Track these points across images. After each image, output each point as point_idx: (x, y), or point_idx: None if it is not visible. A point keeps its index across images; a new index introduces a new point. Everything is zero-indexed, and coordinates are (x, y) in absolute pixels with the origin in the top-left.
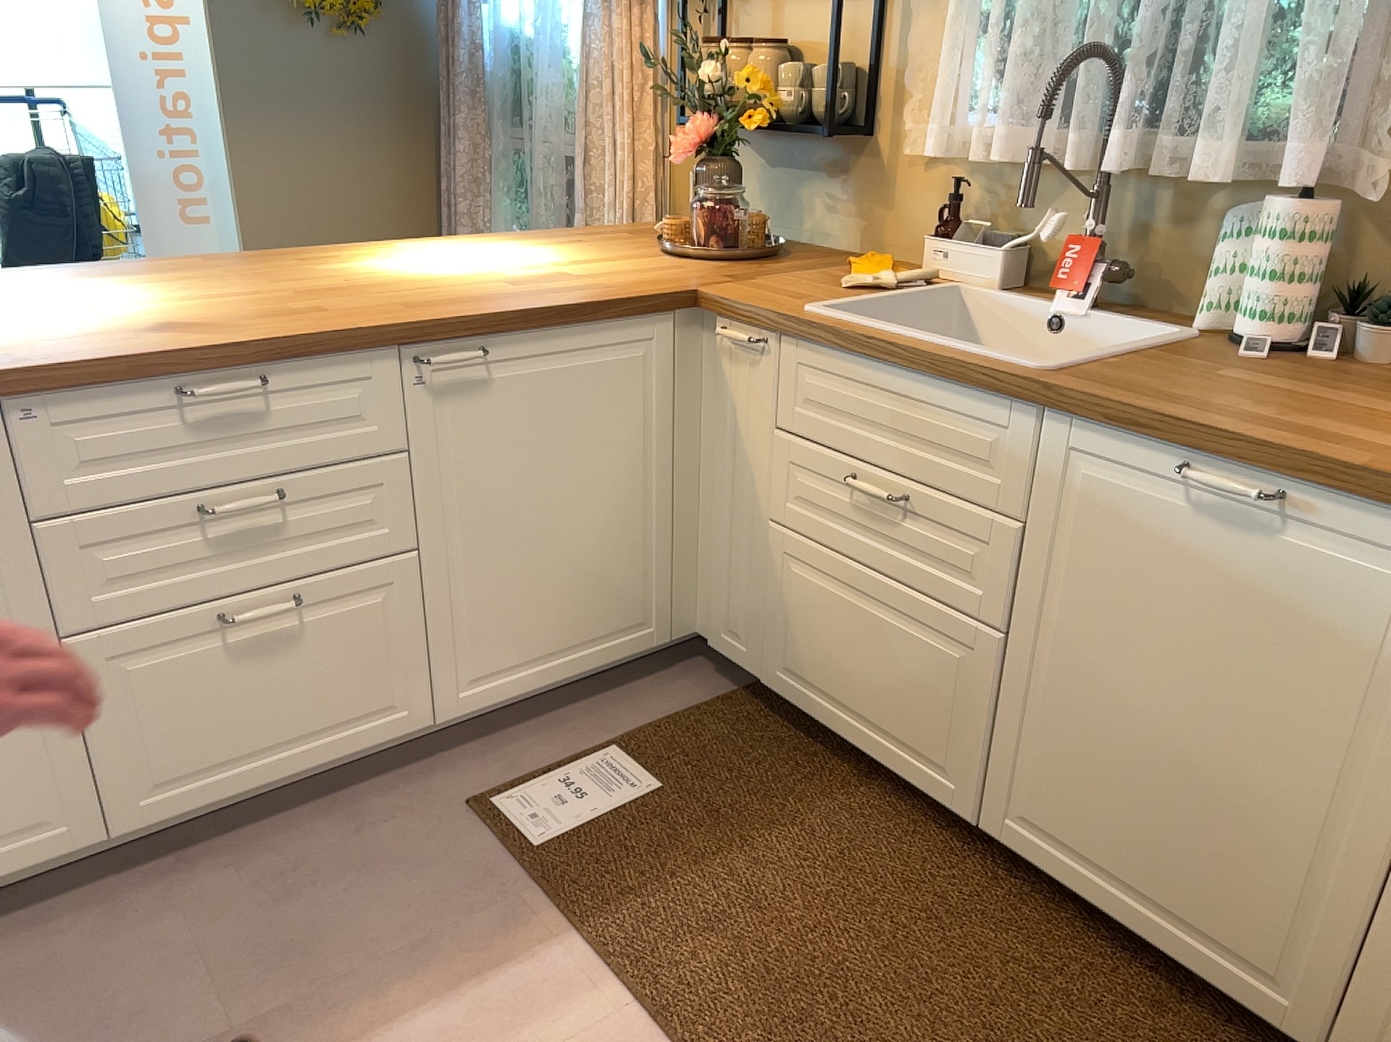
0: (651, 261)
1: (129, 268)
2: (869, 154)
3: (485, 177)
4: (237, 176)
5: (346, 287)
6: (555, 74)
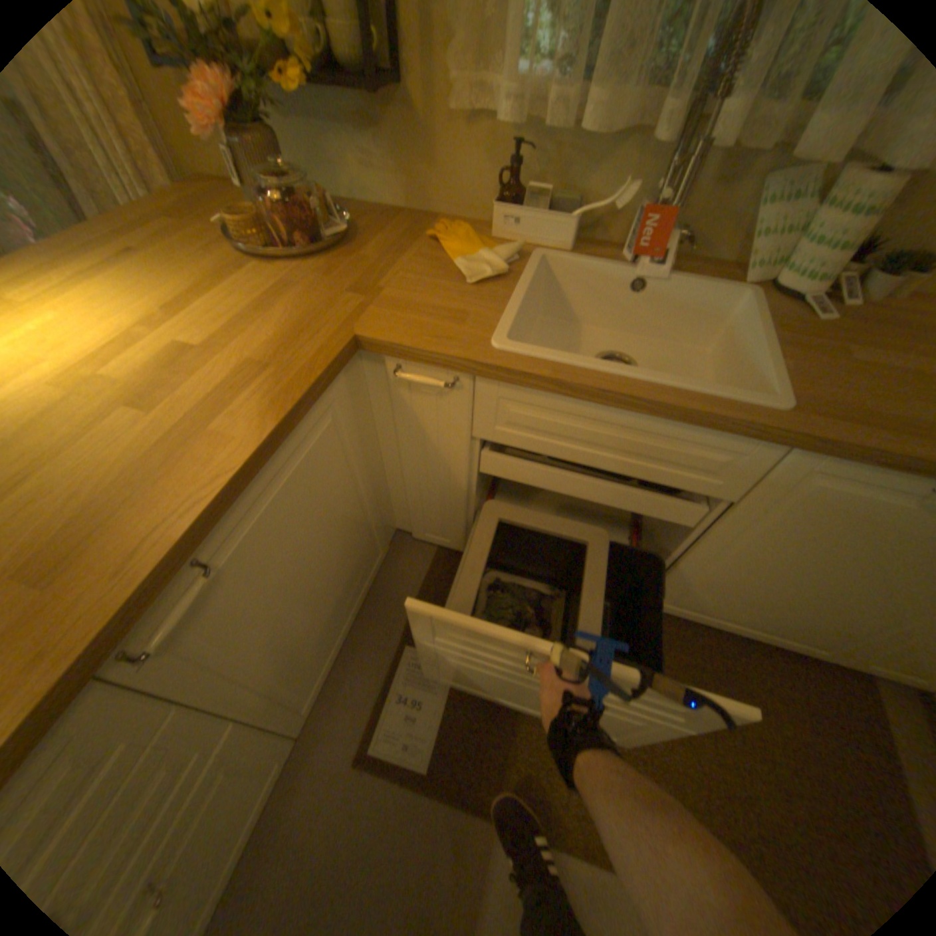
0: (247, 276)
1: None
2: (401, 100)
3: None
4: None
5: None
6: None
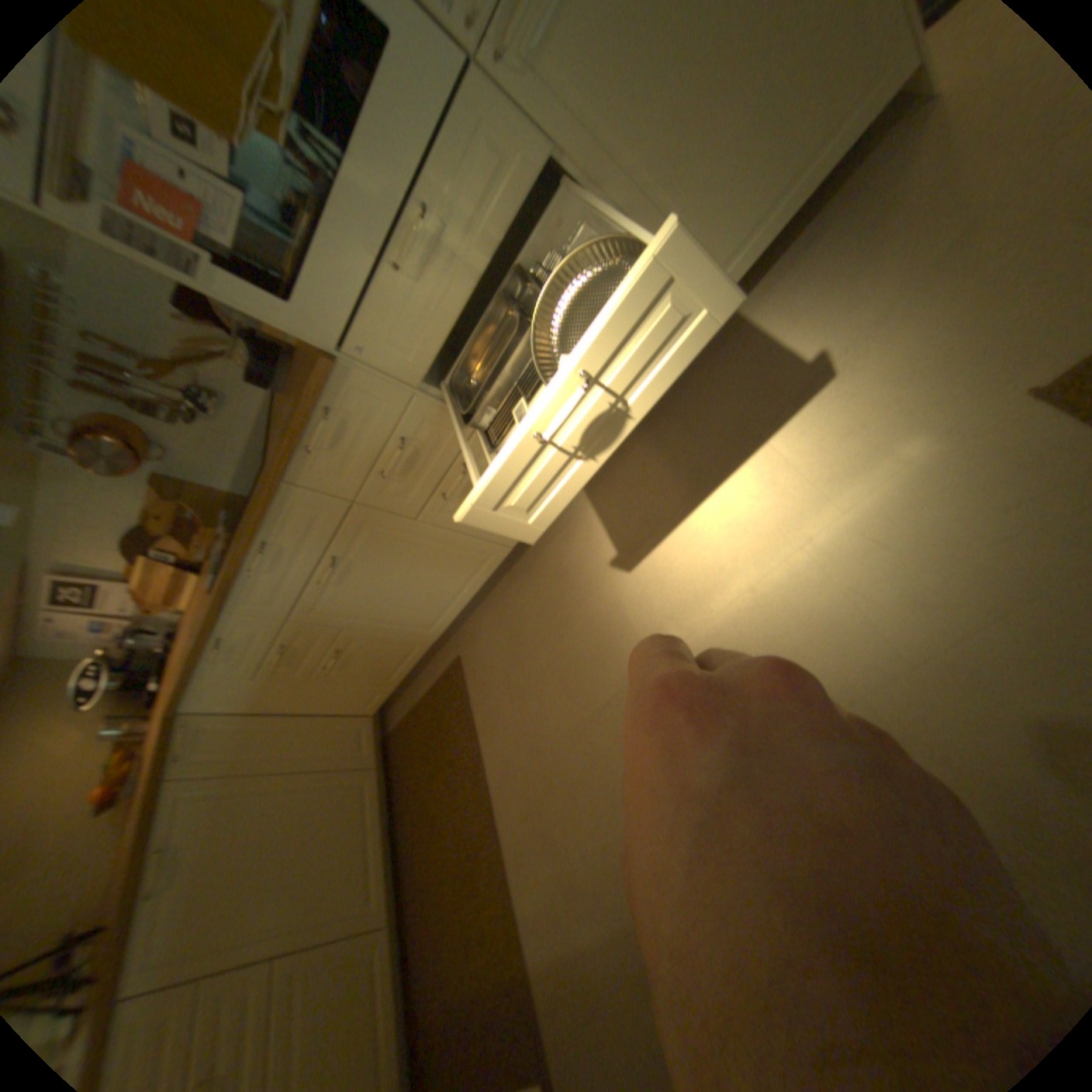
0: None
1: None
2: None
3: None
4: None
5: None
6: None
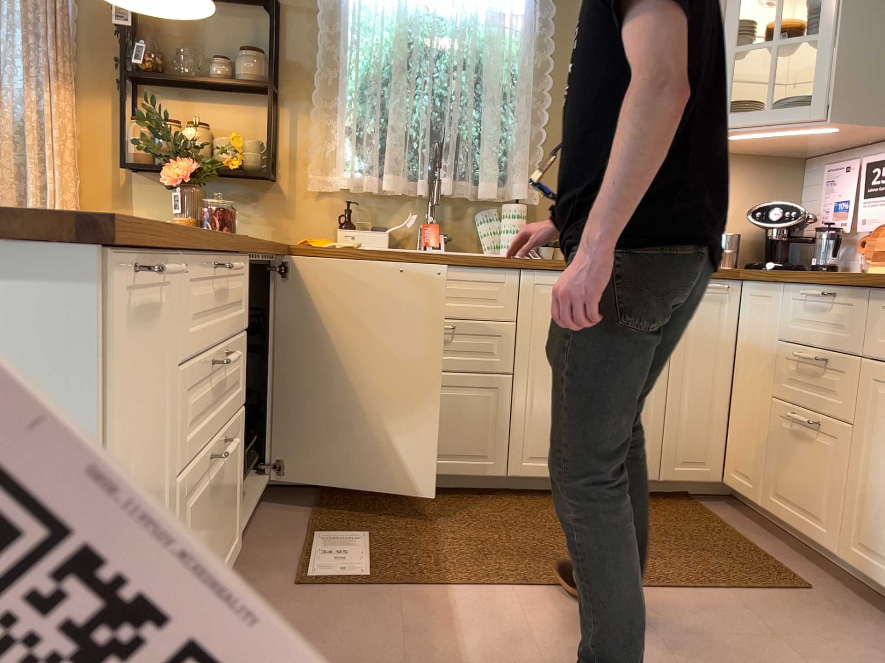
0: None
1: None
2: (276, 189)
3: None
4: None
5: None
6: None
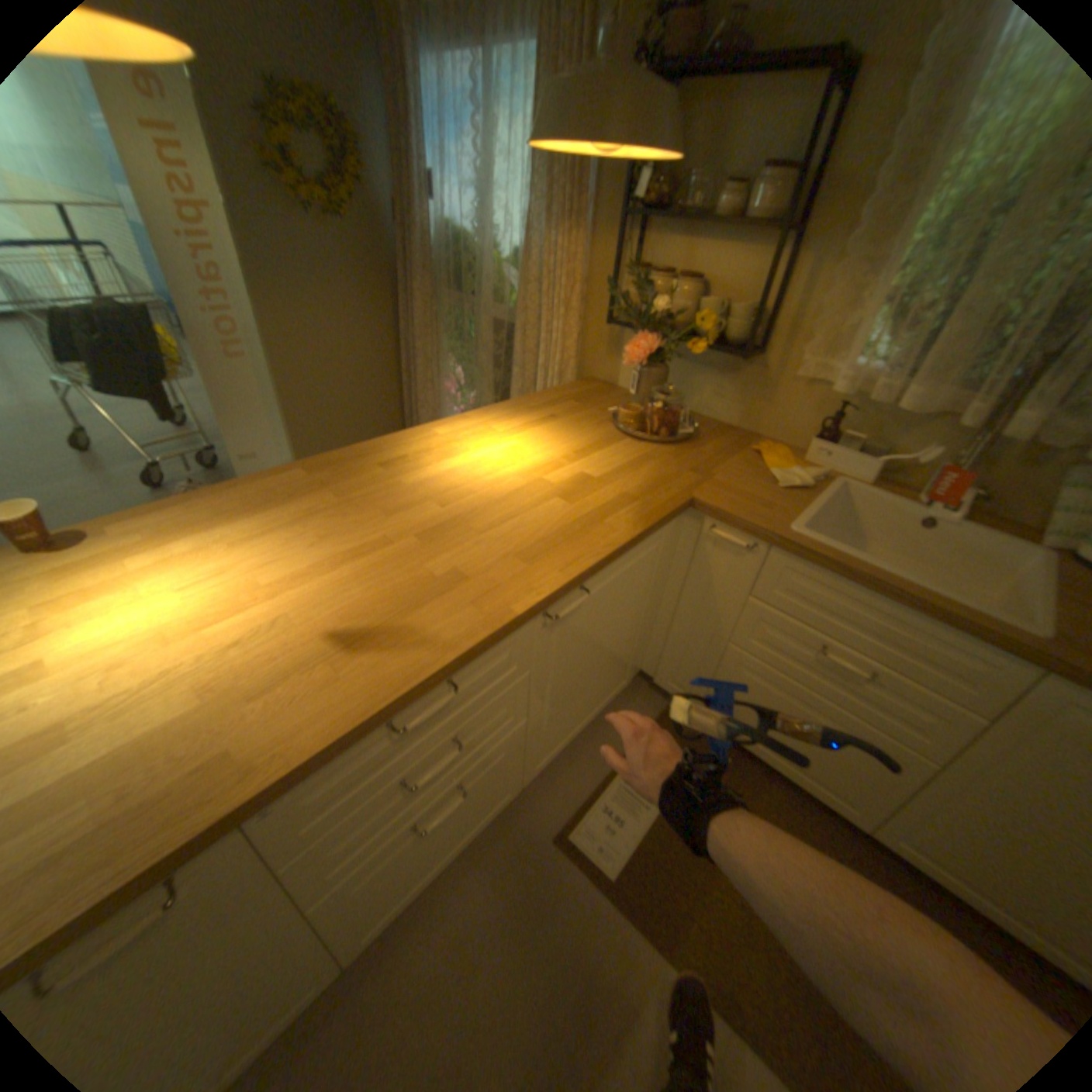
0: (624, 447)
1: (247, 493)
2: (760, 364)
3: (431, 324)
4: (259, 327)
5: (448, 520)
6: (492, 262)
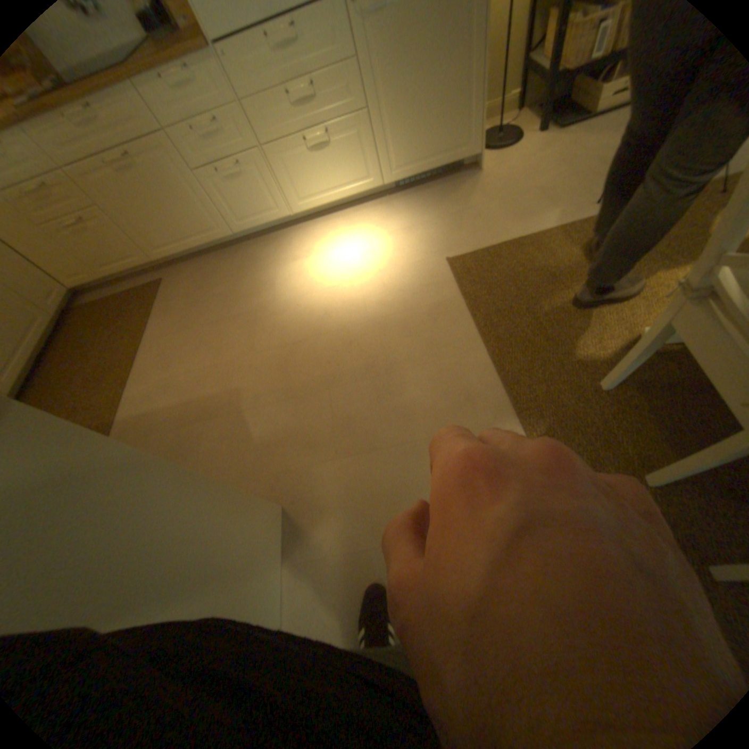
0: None
1: None
2: None
3: None
4: None
5: None
6: None
